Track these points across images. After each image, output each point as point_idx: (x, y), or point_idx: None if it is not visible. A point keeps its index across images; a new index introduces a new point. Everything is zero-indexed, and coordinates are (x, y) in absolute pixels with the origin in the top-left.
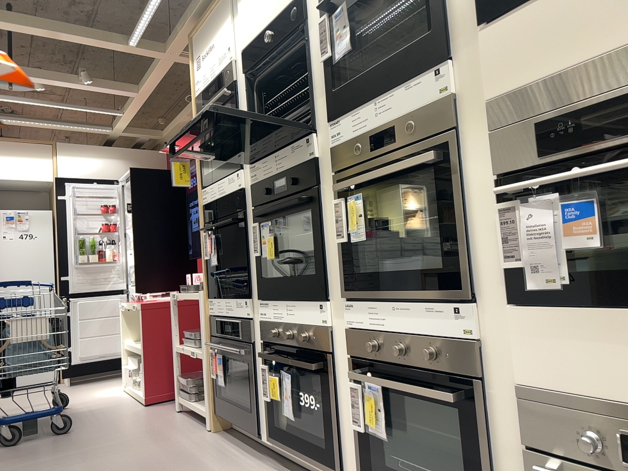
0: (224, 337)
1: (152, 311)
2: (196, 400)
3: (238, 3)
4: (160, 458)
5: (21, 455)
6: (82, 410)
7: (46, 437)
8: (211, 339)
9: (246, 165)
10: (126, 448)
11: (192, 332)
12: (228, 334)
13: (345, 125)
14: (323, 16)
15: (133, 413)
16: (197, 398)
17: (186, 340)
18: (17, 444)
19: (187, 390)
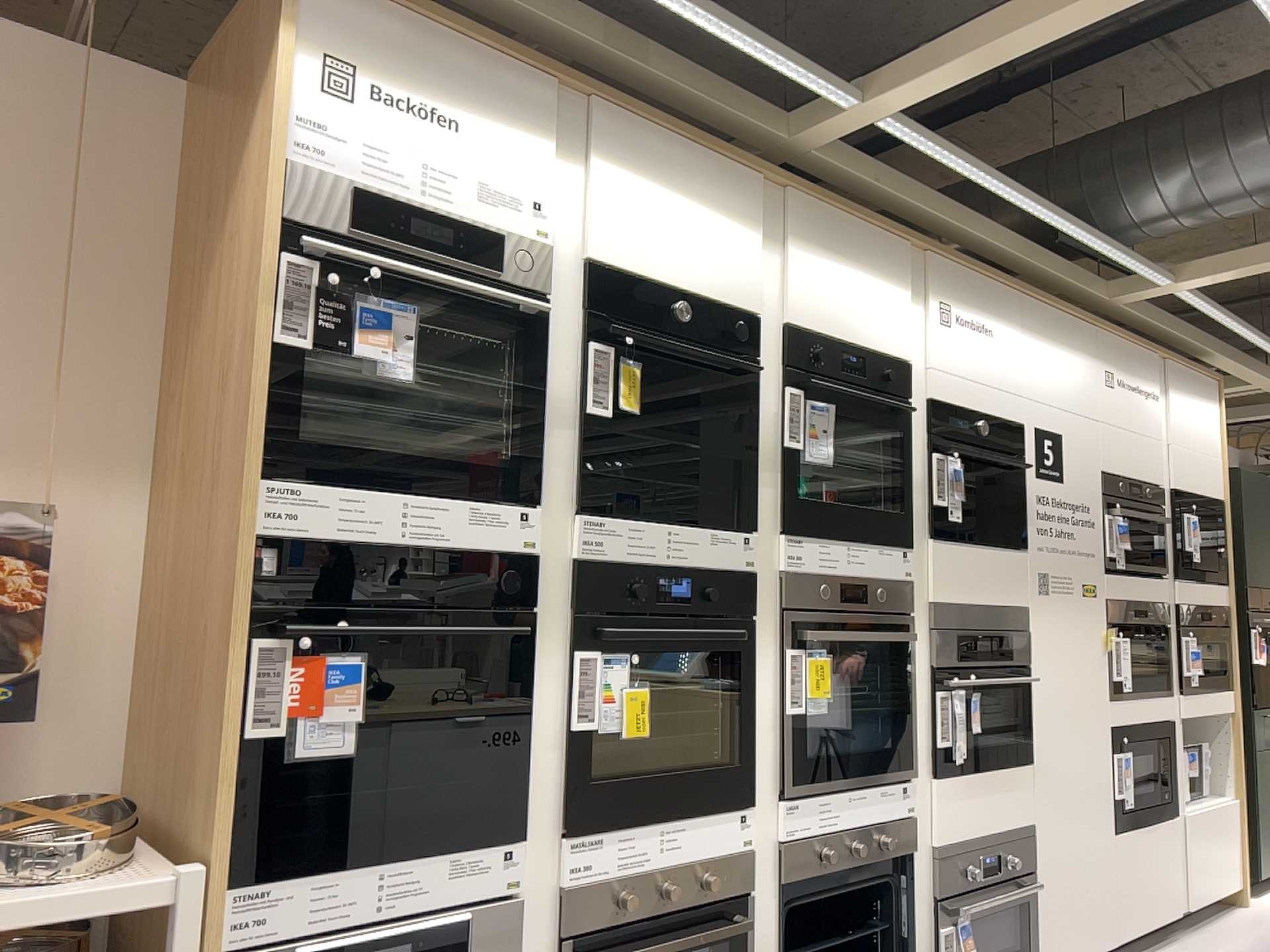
0: None
1: None
2: None
3: (600, 167)
4: None
5: None
6: None
7: None
8: None
9: (561, 506)
10: None
11: None
12: None
13: (803, 549)
14: (793, 393)
15: None
16: None
17: None
18: None
19: None
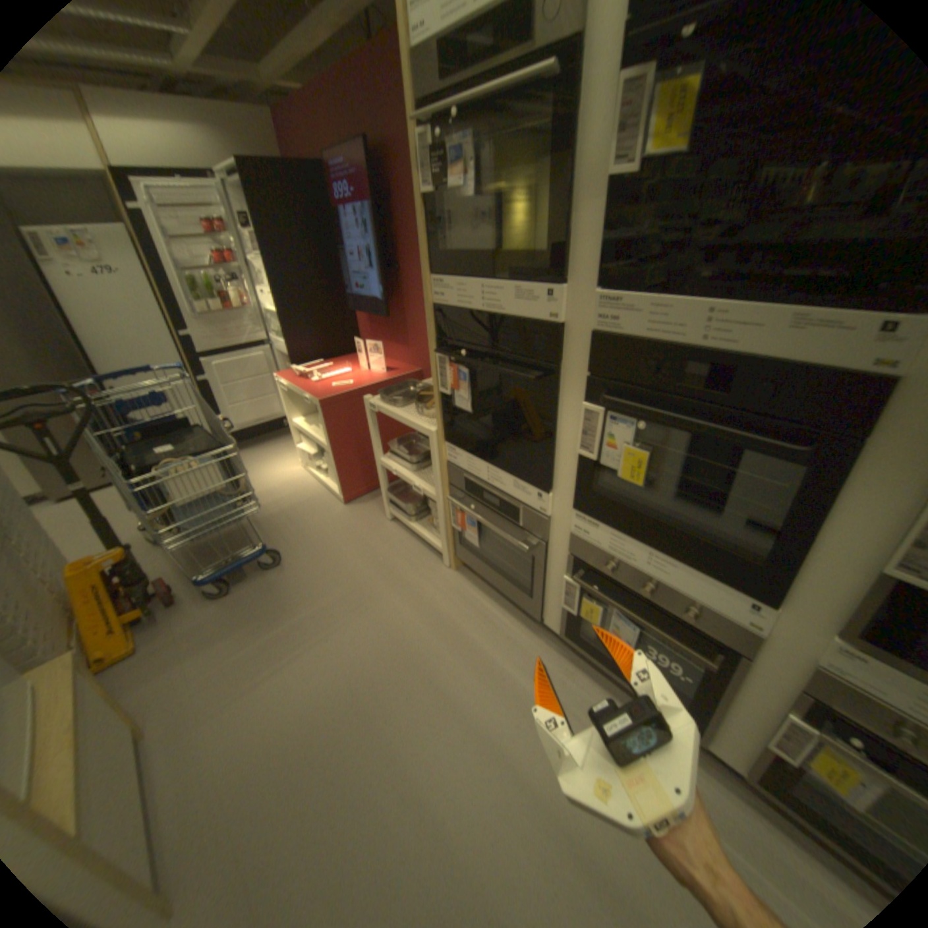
0: (480, 499)
1: (334, 409)
2: (417, 522)
3: None
4: (420, 630)
5: (244, 619)
6: (274, 514)
7: (256, 576)
8: (452, 489)
9: (584, 281)
10: (369, 606)
11: (401, 447)
12: (491, 504)
13: None
14: None
15: (338, 521)
16: (417, 517)
17: (393, 454)
18: (227, 591)
19: (401, 506)
